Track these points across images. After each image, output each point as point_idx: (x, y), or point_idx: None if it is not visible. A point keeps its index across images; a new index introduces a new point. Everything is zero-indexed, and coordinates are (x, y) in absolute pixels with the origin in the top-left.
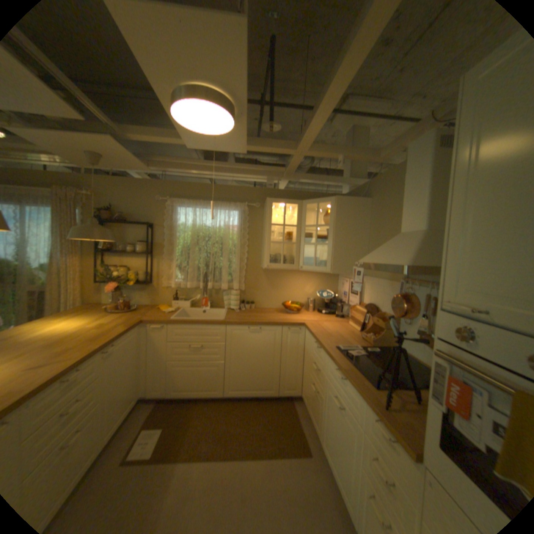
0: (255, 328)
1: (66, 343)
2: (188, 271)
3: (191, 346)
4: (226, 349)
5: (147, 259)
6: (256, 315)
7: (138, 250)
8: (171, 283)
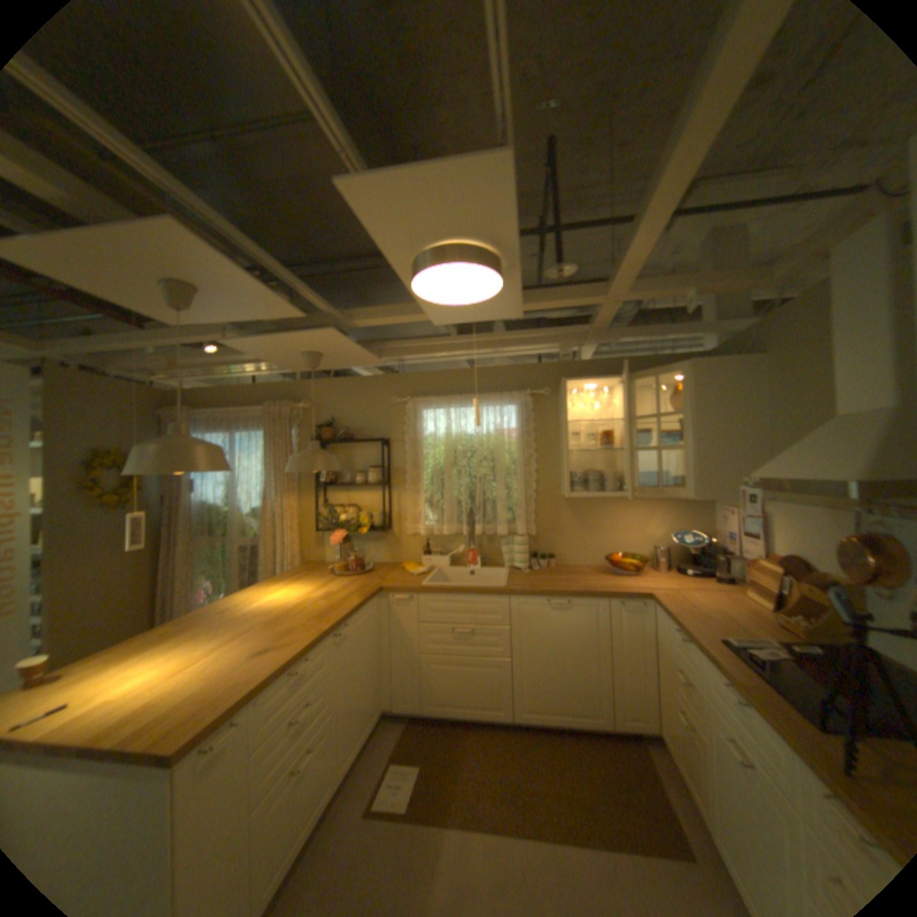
0: (559, 603)
1: (289, 620)
2: (443, 508)
3: (455, 631)
4: (512, 638)
5: (384, 492)
6: (560, 579)
7: (371, 480)
8: (419, 527)
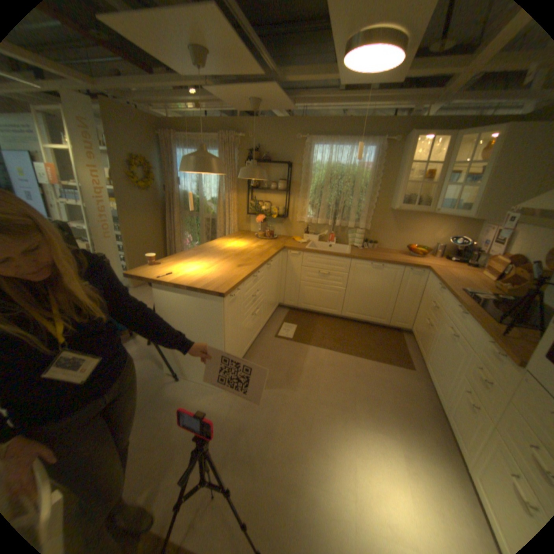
0: (377, 265)
1: (245, 255)
2: (318, 209)
3: (319, 272)
4: (348, 278)
5: (286, 196)
6: (379, 254)
7: (279, 188)
8: (303, 218)
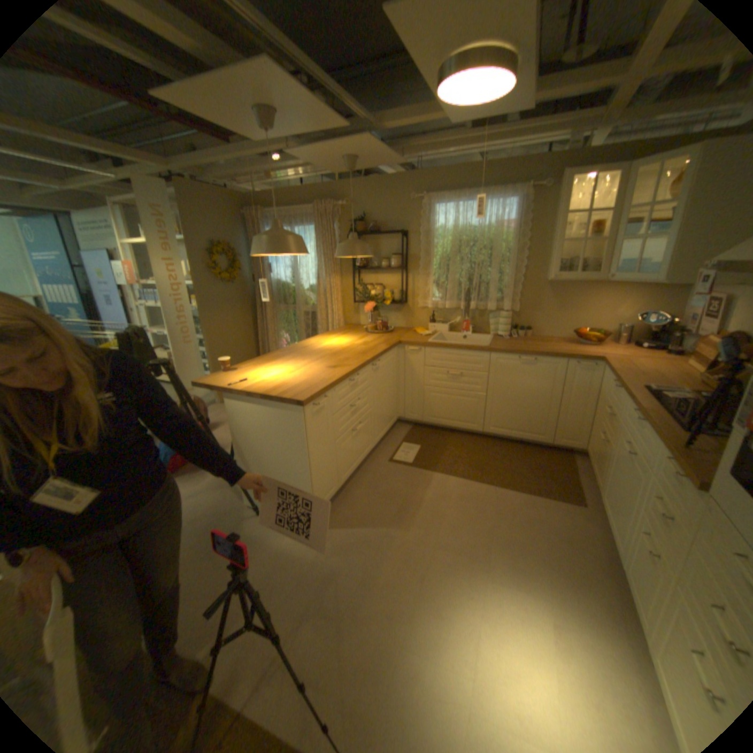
0: (527, 359)
1: (344, 355)
2: (445, 288)
3: (448, 373)
4: (488, 380)
5: (401, 275)
6: (531, 344)
7: (392, 265)
8: (426, 303)
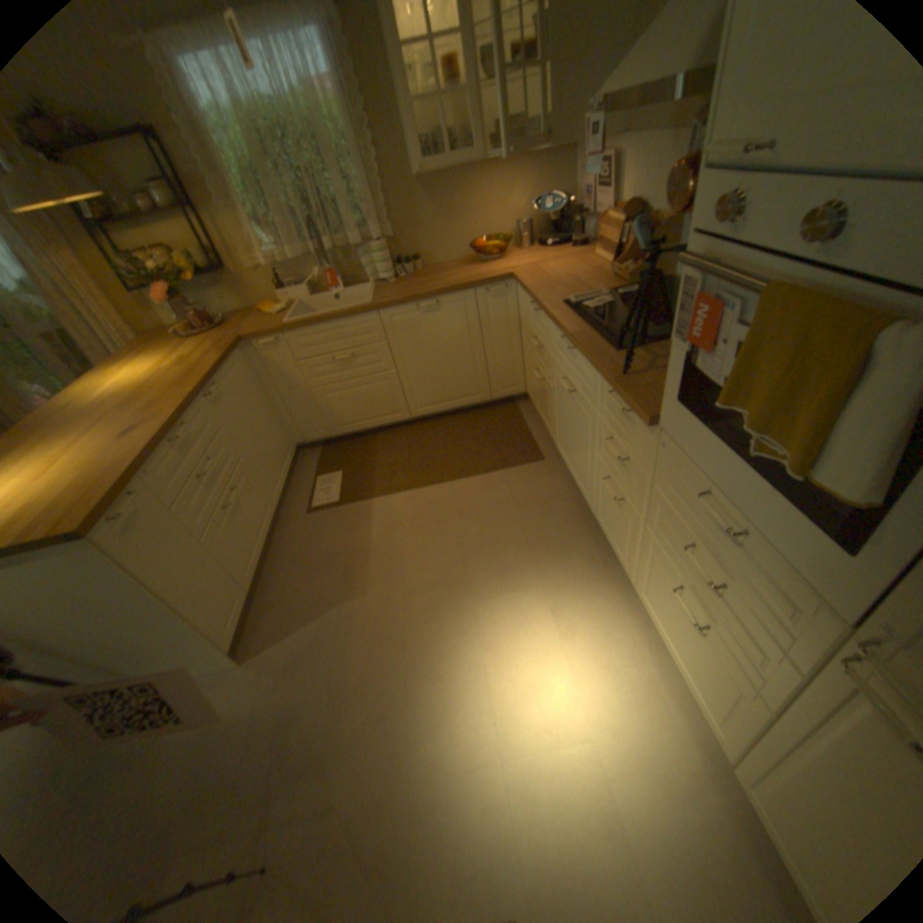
0: (427, 305)
1: (145, 396)
2: (275, 225)
3: (335, 360)
4: (391, 350)
5: (186, 218)
6: (426, 280)
7: (159, 202)
8: (256, 257)
